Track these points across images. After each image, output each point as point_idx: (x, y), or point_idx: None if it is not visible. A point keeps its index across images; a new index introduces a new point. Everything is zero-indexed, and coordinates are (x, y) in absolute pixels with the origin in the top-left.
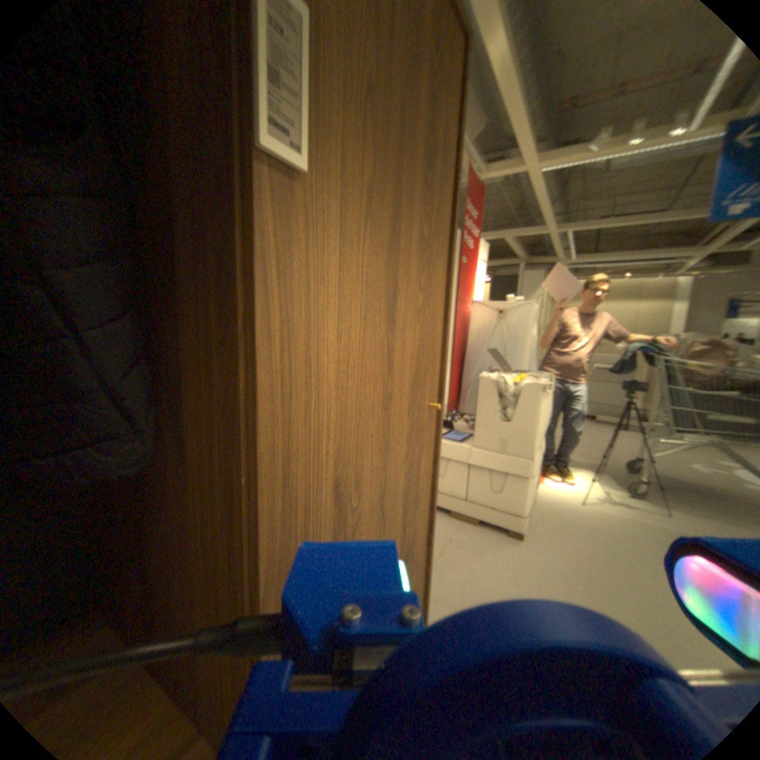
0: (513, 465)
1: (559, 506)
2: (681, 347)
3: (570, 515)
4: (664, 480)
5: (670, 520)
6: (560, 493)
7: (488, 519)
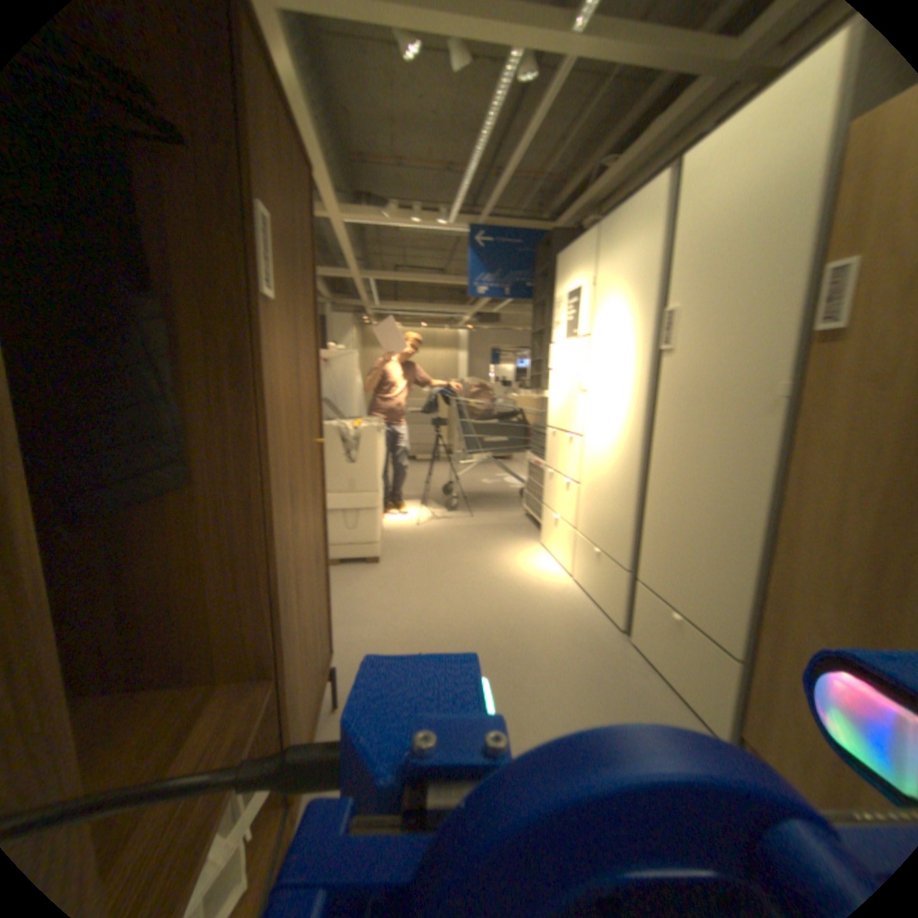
0: (362, 500)
1: (401, 531)
2: (467, 390)
3: (409, 535)
4: (466, 495)
5: (471, 519)
6: (399, 522)
7: (347, 555)
